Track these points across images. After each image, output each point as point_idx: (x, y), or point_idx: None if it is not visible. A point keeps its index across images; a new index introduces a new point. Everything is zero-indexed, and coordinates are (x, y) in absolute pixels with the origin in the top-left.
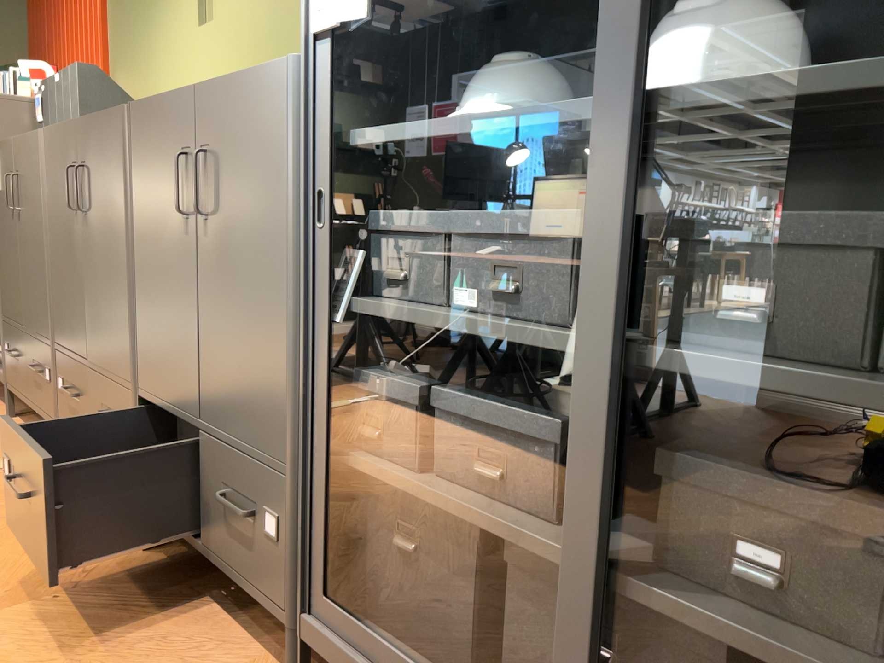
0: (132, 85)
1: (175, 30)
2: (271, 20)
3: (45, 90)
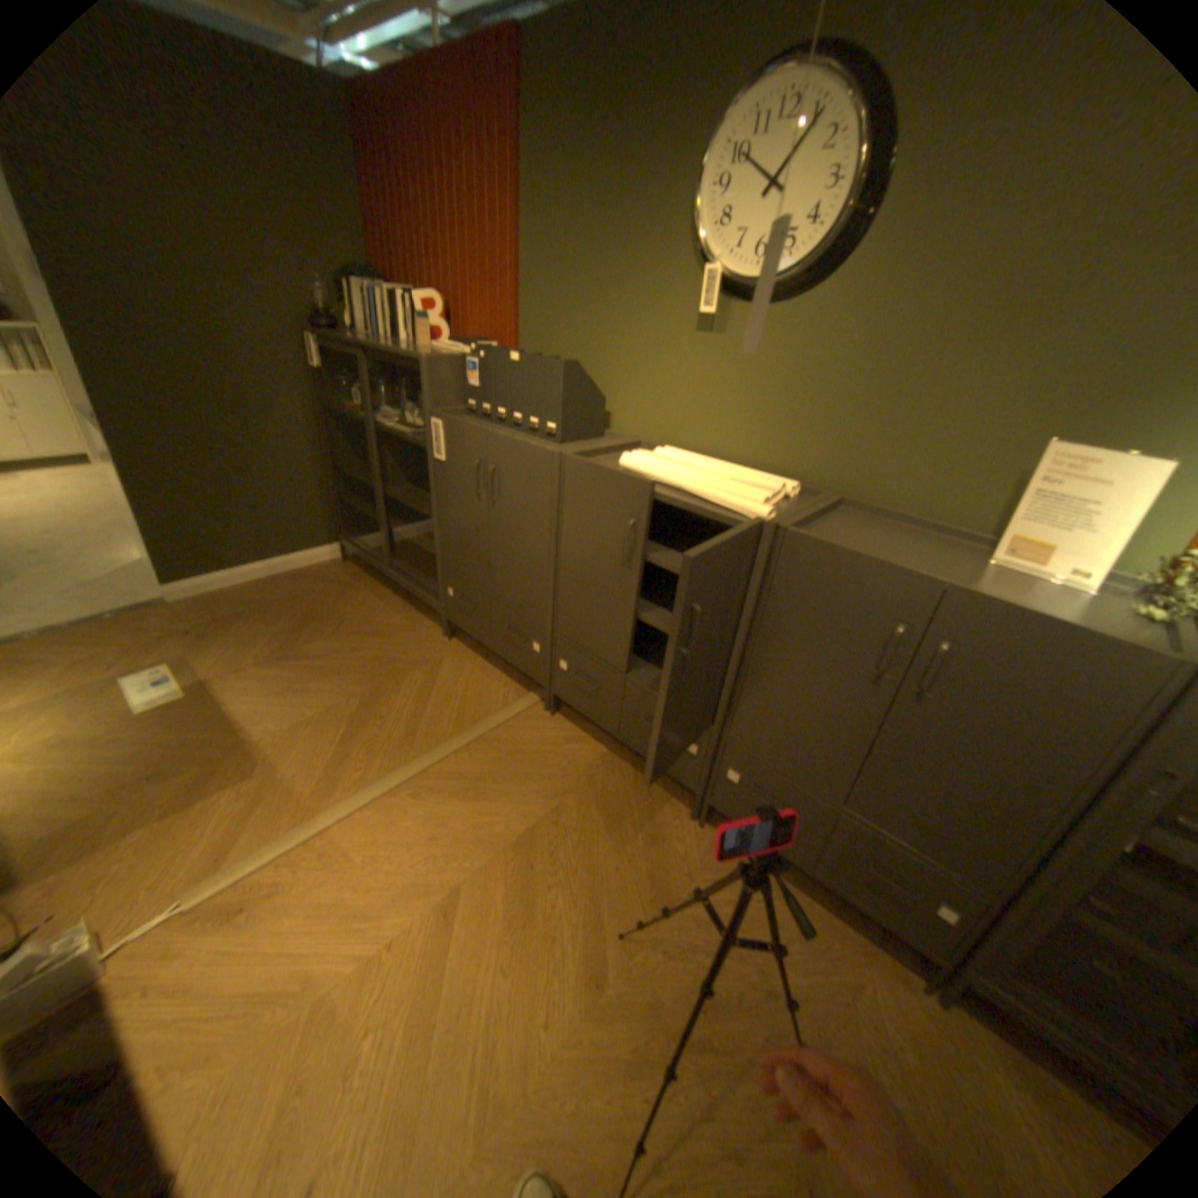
0: (560, 345)
1: (650, 316)
2: (835, 373)
3: (485, 356)
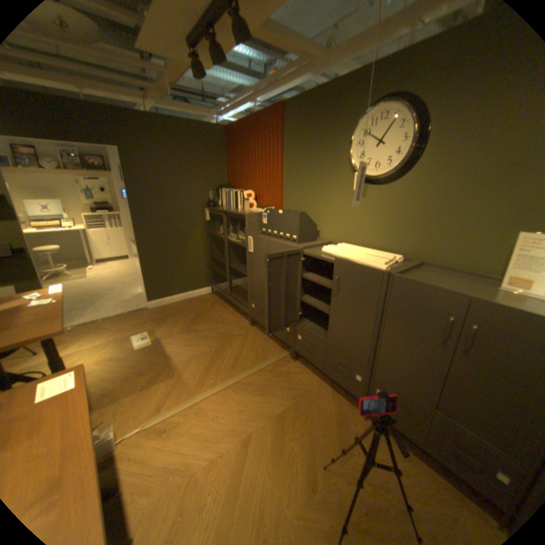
0: (298, 206)
1: (334, 193)
2: (414, 209)
3: (269, 212)
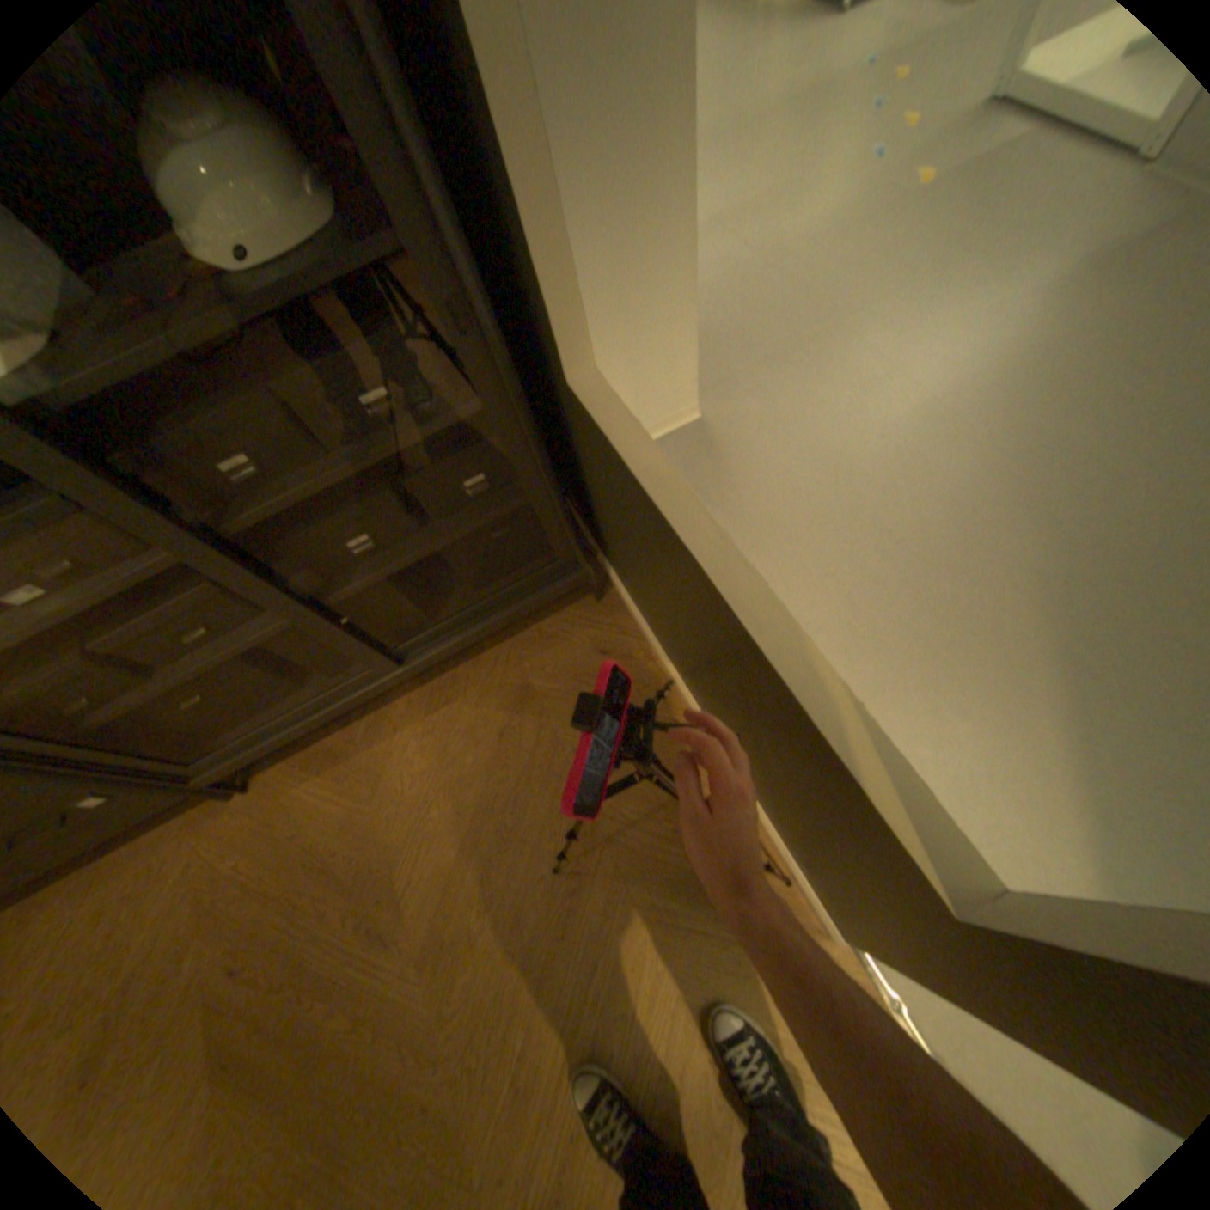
0: None
1: None
2: None
3: None
